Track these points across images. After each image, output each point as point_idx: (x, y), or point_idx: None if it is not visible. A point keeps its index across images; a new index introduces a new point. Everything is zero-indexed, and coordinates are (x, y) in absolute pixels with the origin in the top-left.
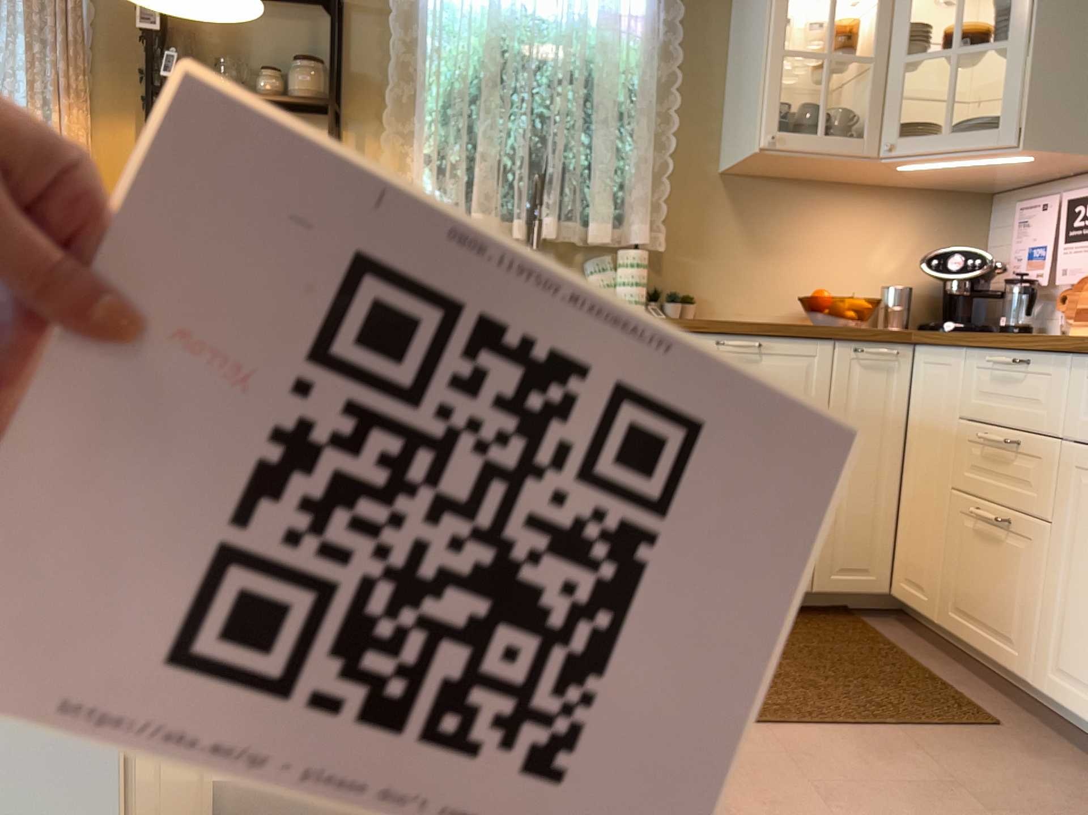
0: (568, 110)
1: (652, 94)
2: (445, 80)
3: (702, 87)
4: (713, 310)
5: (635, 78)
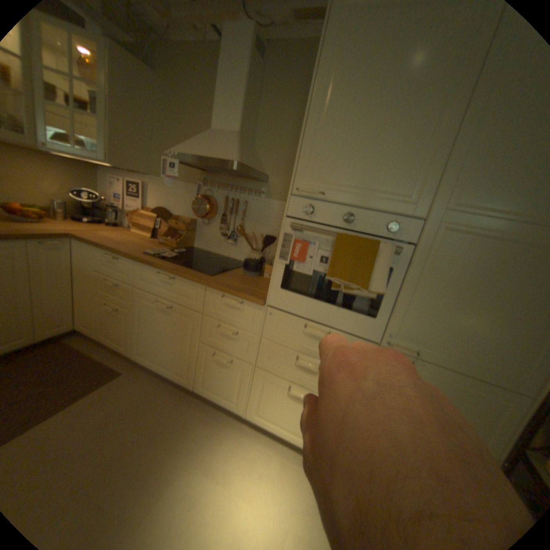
0: None
1: None
2: None
3: None
4: None
5: None
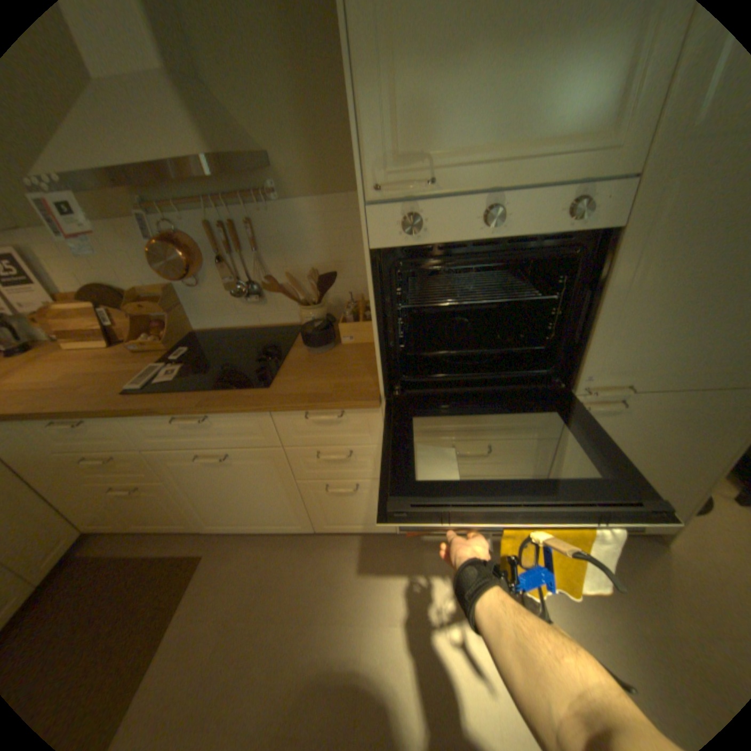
0: None
1: None
2: None
3: None
4: None
5: None
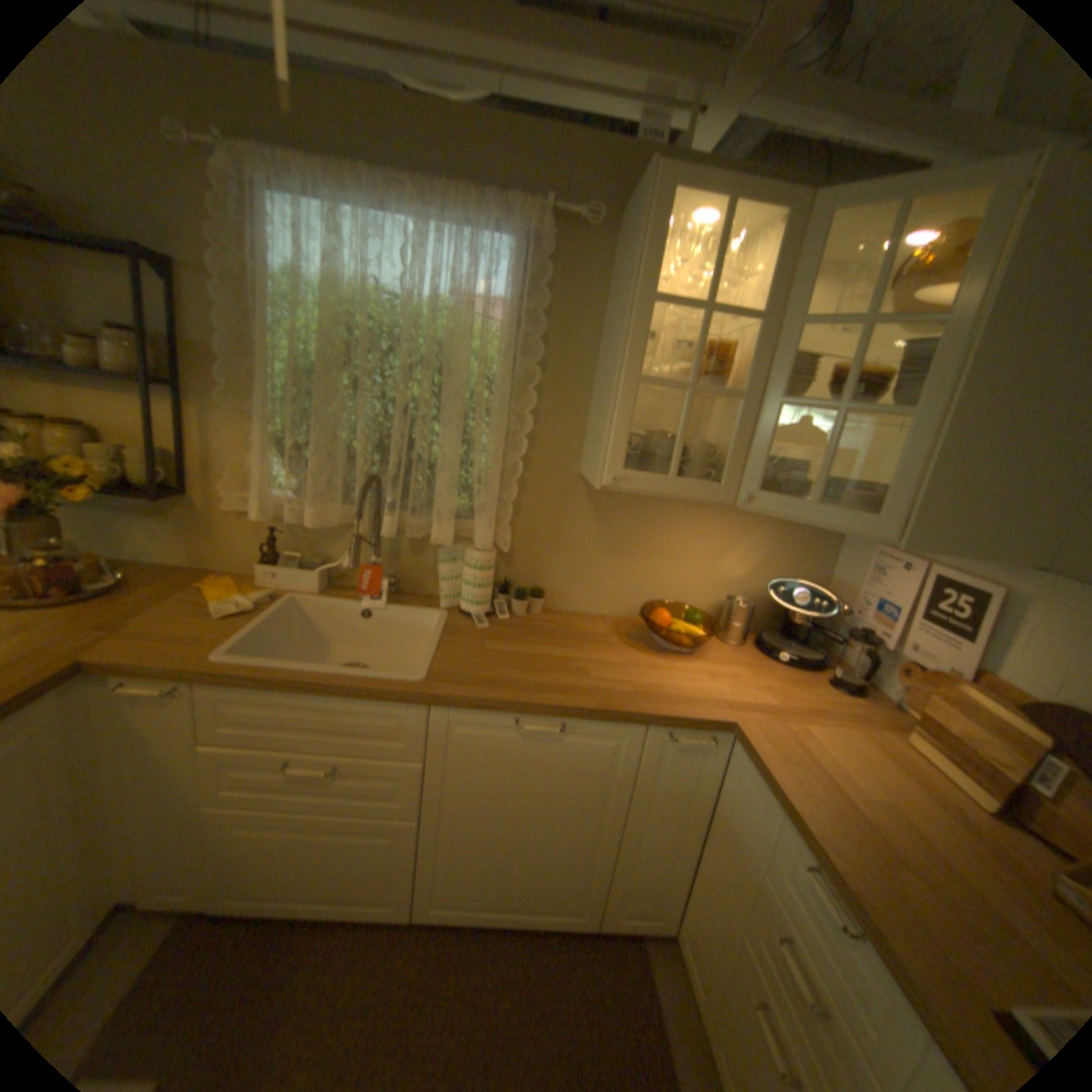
0: (412, 404)
1: (510, 390)
2: (285, 355)
3: (568, 383)
4: (562, 600)
5: (492, 371)
